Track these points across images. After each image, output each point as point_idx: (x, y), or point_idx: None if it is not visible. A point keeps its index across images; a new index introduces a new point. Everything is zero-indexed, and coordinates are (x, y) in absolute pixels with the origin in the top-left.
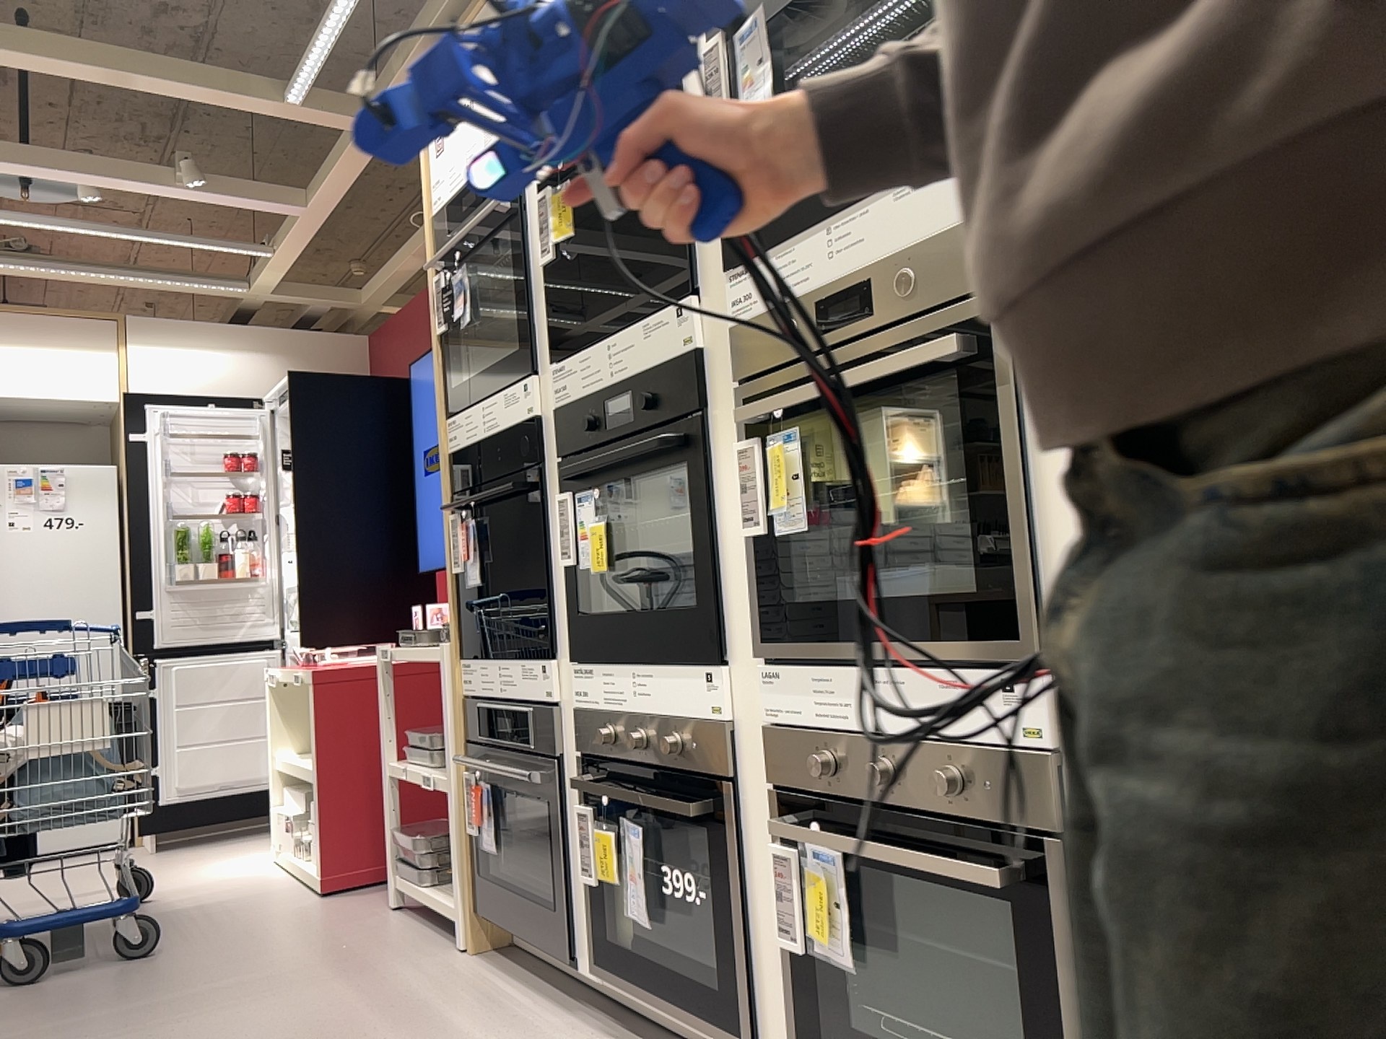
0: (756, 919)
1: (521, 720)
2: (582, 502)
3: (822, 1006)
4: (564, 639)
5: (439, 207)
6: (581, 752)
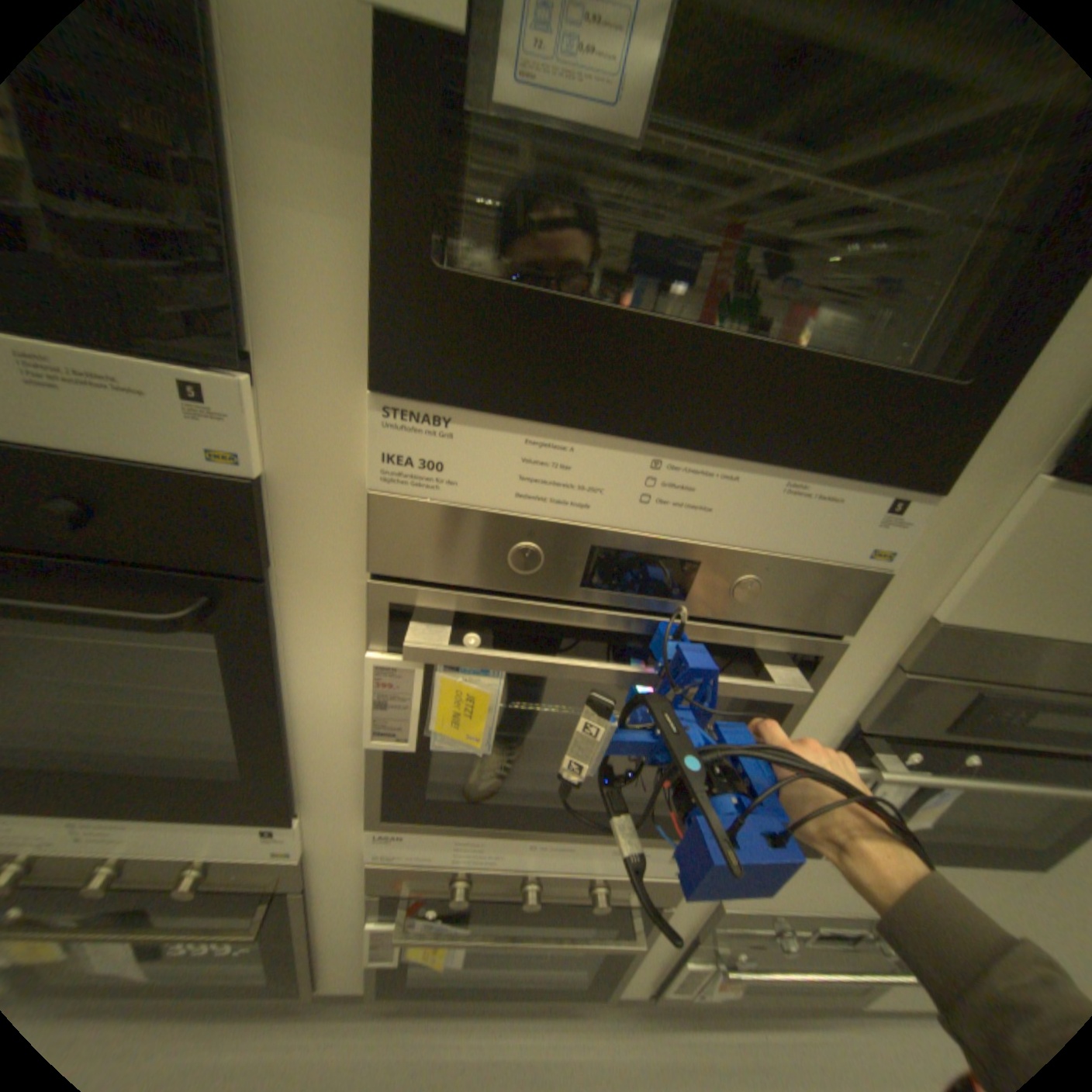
0: (320, 944)
1: None
2: None
3: (406, 974)
4: None
5: None
6: None
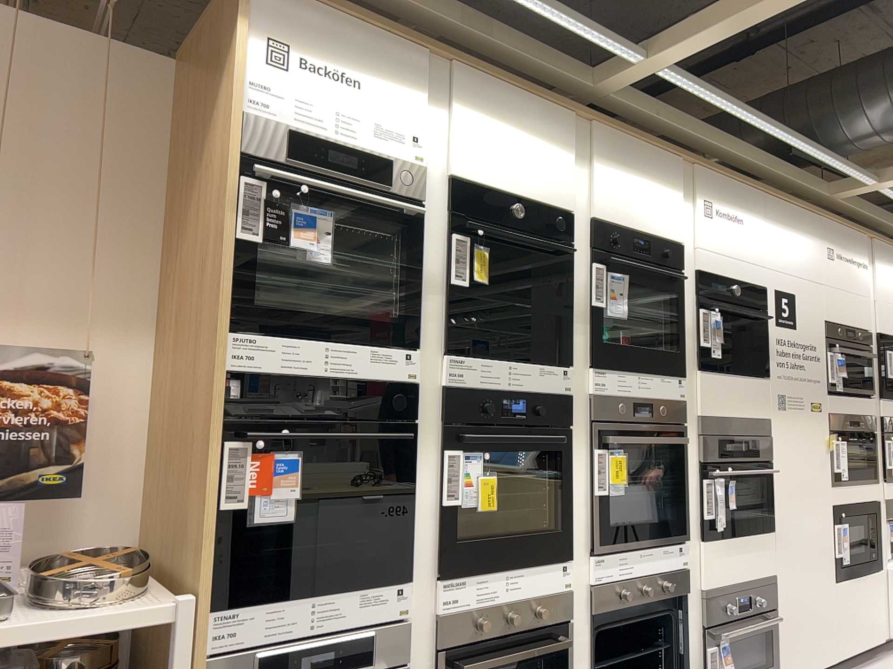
0: None
1: (353, 647)
2: (473, 461)
3: None
4: (423, 562)
5: (269, 116)
6: (443, 646)
